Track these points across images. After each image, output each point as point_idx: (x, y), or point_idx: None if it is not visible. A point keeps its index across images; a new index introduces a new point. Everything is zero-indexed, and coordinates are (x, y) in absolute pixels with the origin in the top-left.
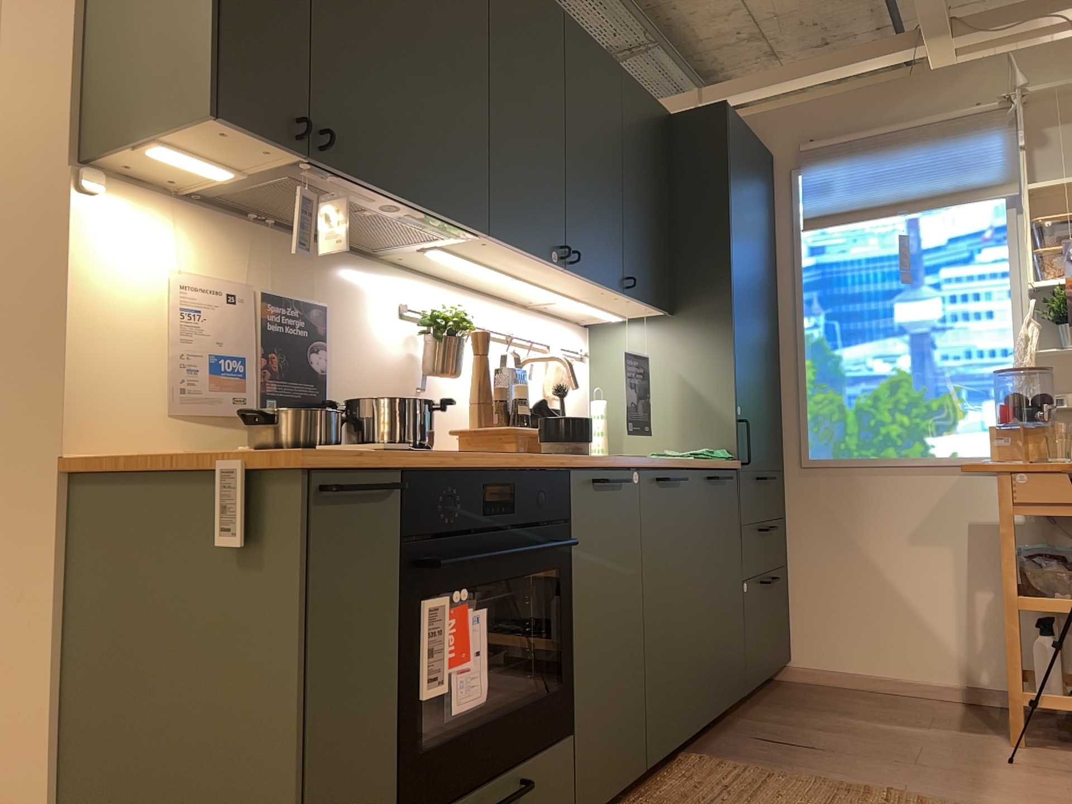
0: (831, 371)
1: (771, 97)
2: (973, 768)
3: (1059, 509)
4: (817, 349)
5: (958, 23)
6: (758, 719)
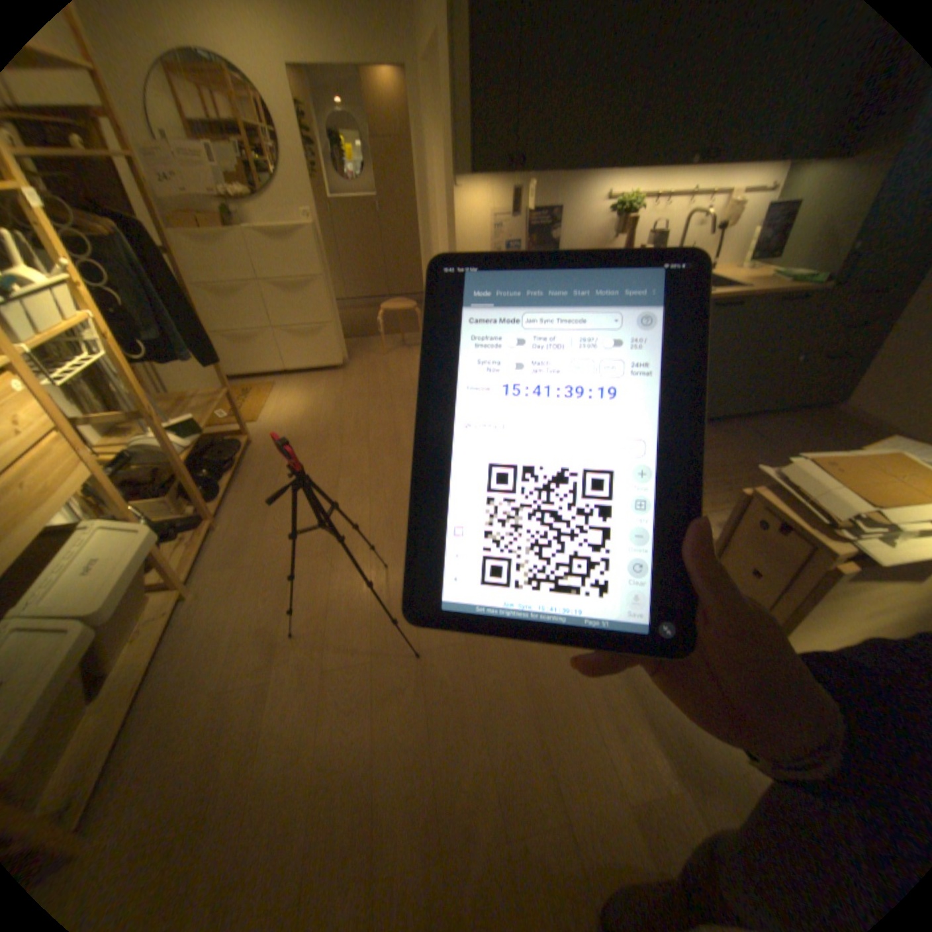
0: None
1: None
2: None
3: None
4: None
5: None
6: (772, 423)
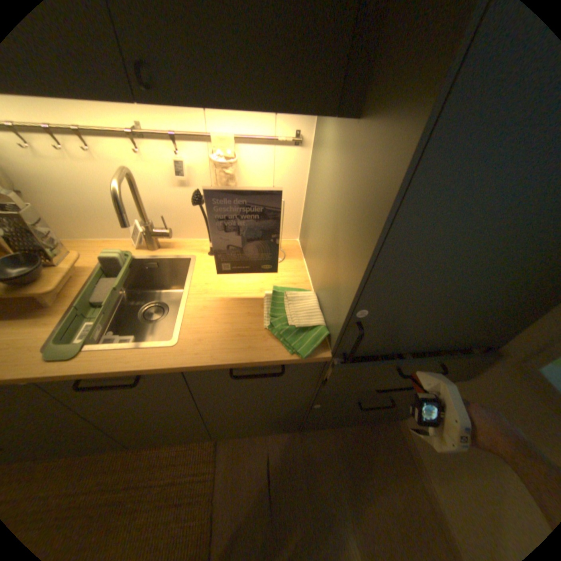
0: None
1: None
2: None
3: None
4: None
5: None
6: (303, 443)
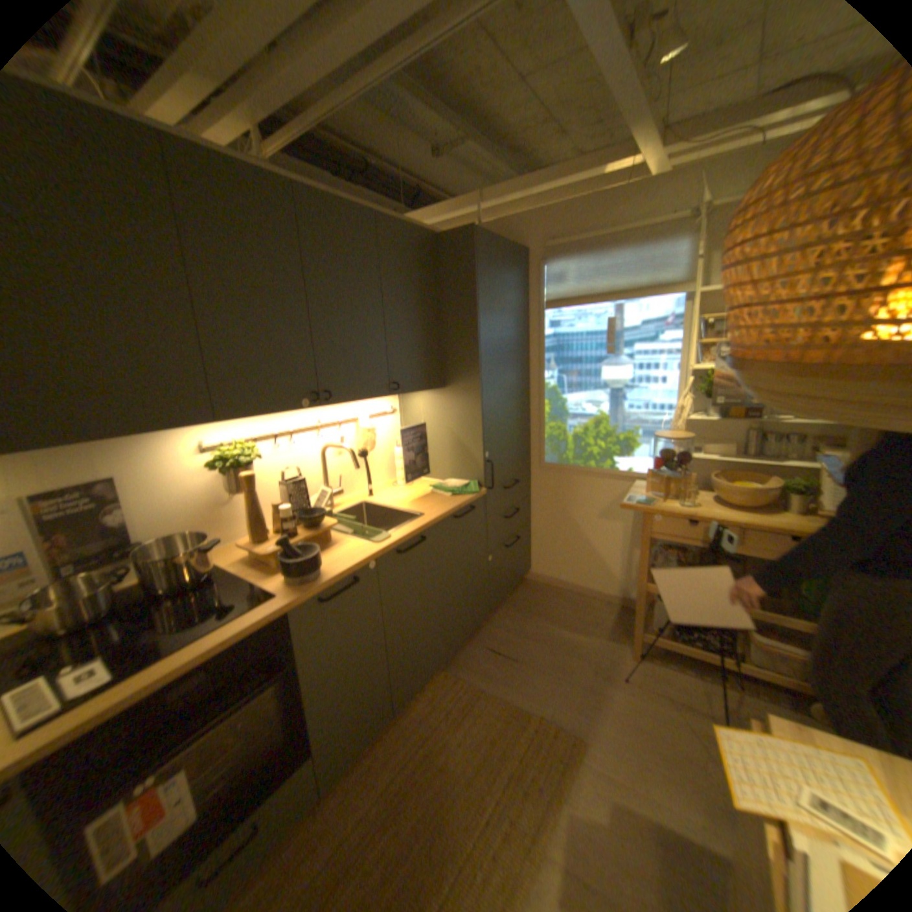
0: (559, 409)
1: (532, 195)
2: (601, 690)
3: (680, 540)
4: (551, 393)
5: (673, 130)
6: (495, 627)
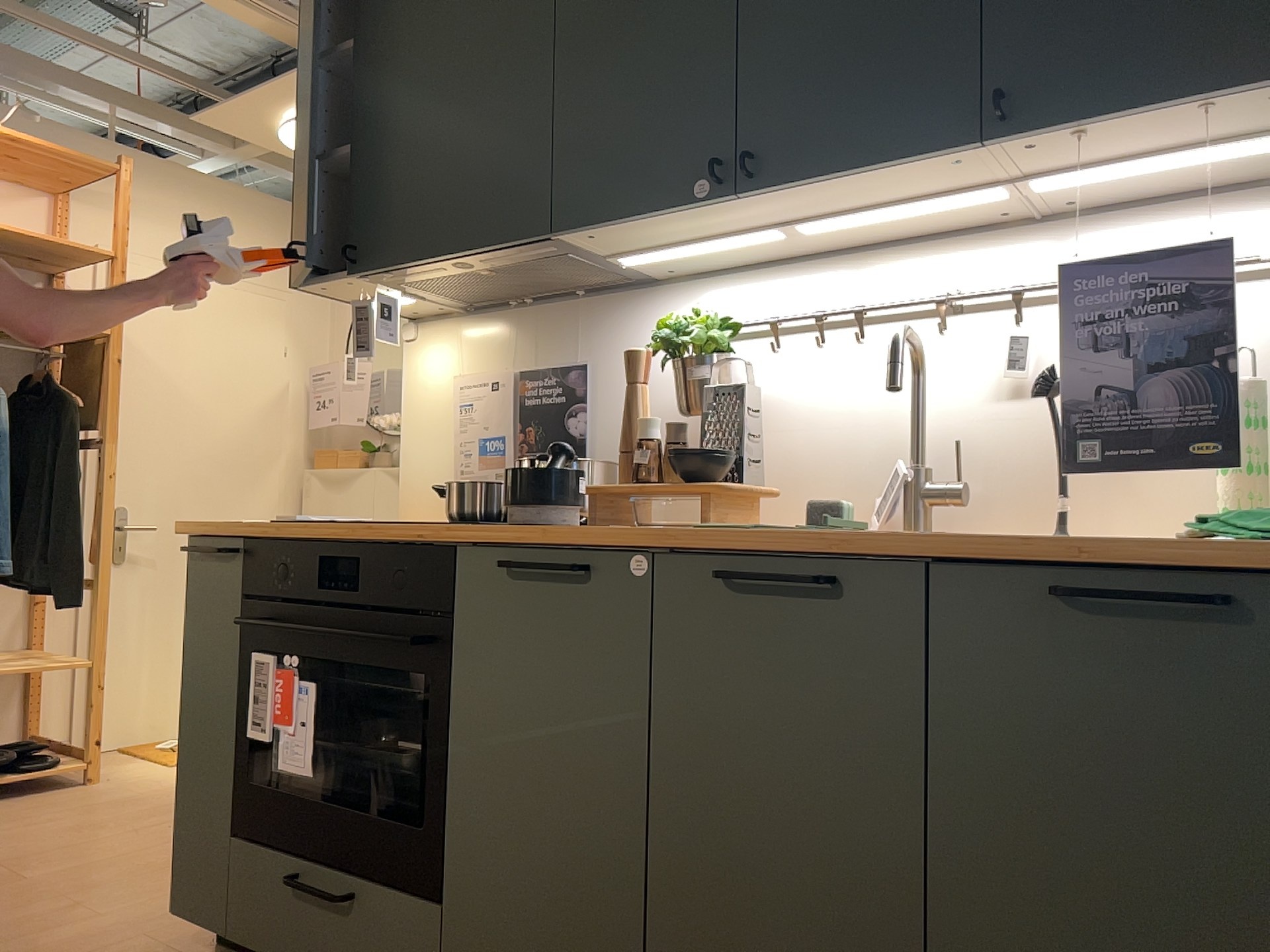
0: None
1: None
2: None
3: None
4: None
5: None
6: None
